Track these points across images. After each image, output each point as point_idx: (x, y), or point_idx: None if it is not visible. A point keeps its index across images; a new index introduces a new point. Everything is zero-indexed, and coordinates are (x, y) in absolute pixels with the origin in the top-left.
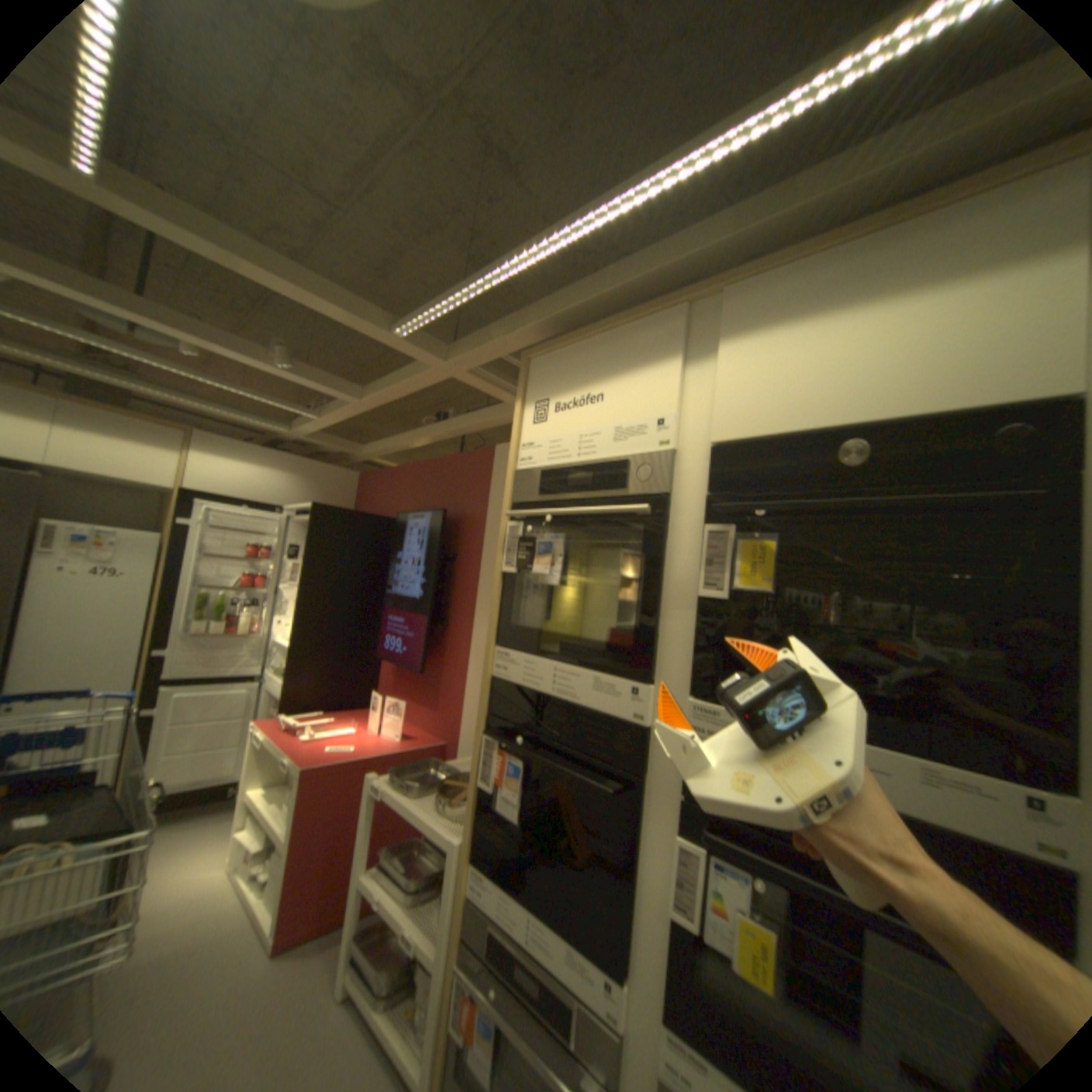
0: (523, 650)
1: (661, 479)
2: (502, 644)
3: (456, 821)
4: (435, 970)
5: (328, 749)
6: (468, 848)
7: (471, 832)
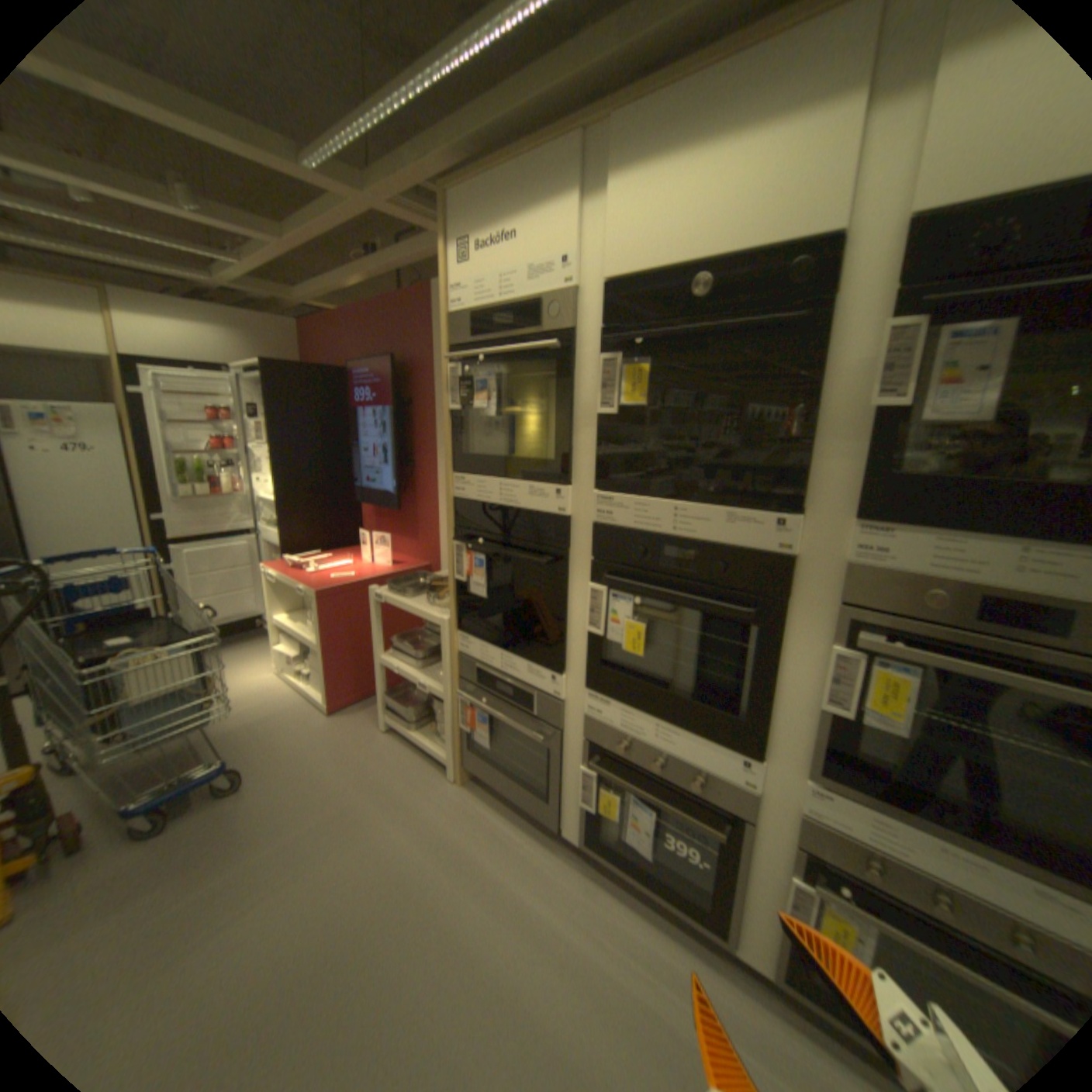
0: (474, 474)
1: (566, 317)
2: (458, 472)
3: (443, 608)
4: (444, 698)
5: (332, 577)
6: (454, 621)
7: (454, 610)
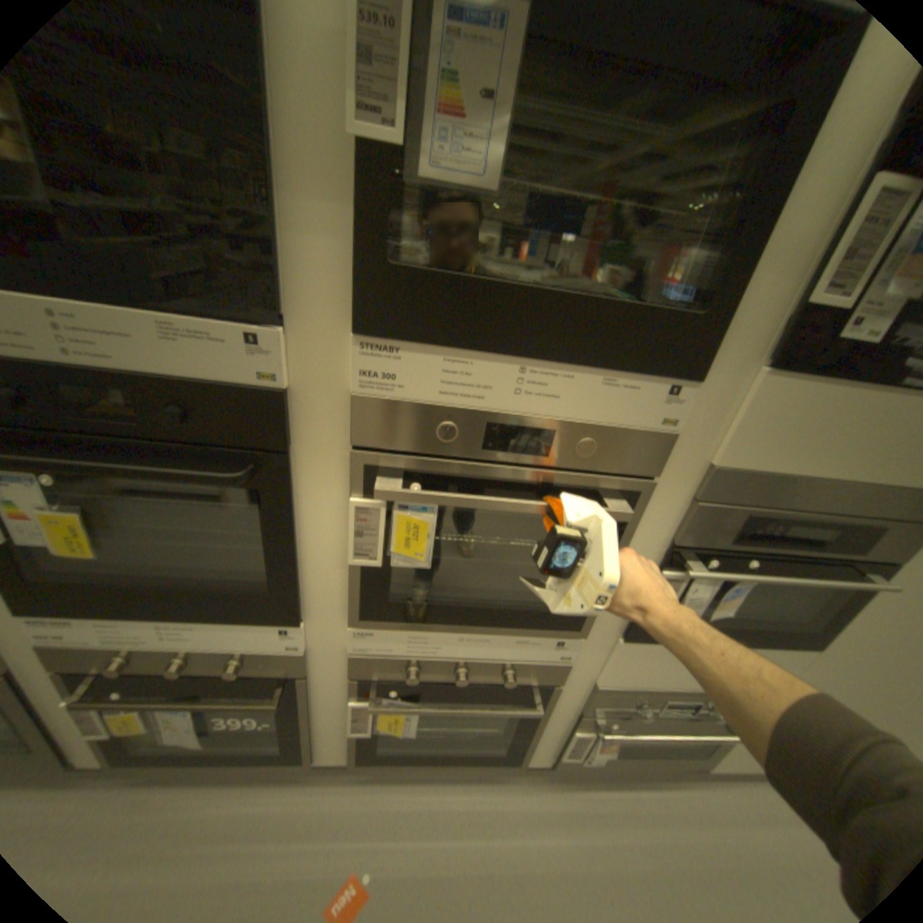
0: None
1: None
2: None
3: None
4: None
5: None
6: None
7: None
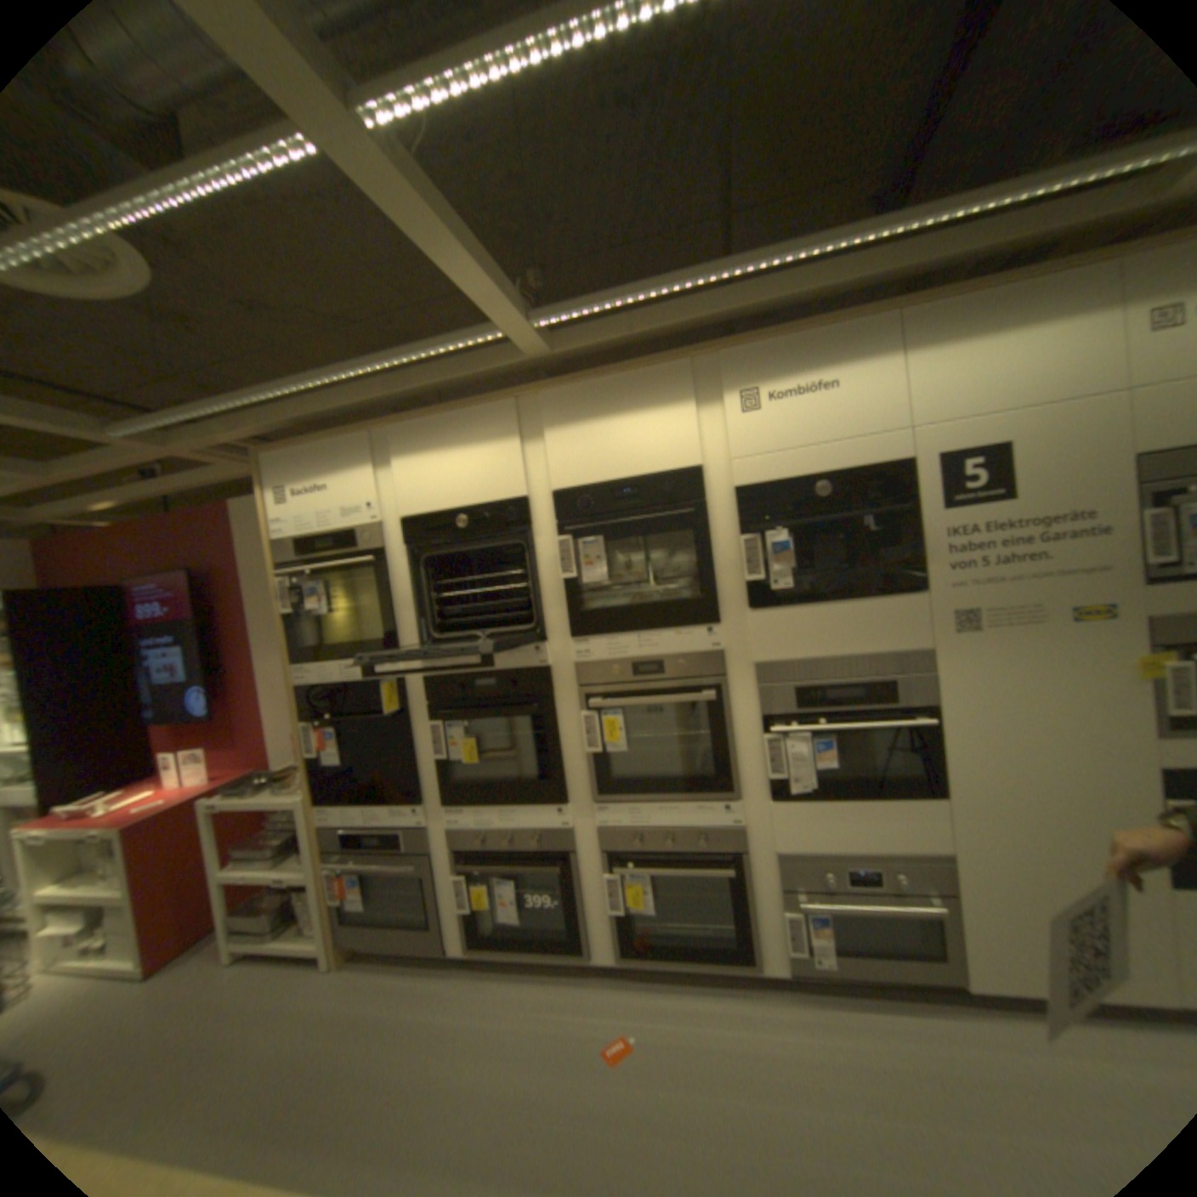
0: (314, 664)
1: (378, 543)
2: (296, 666)
3: (293, 796)
4: (307, 884)
5: (134, 814)
6: (309, 801)
7: (308, 791)
